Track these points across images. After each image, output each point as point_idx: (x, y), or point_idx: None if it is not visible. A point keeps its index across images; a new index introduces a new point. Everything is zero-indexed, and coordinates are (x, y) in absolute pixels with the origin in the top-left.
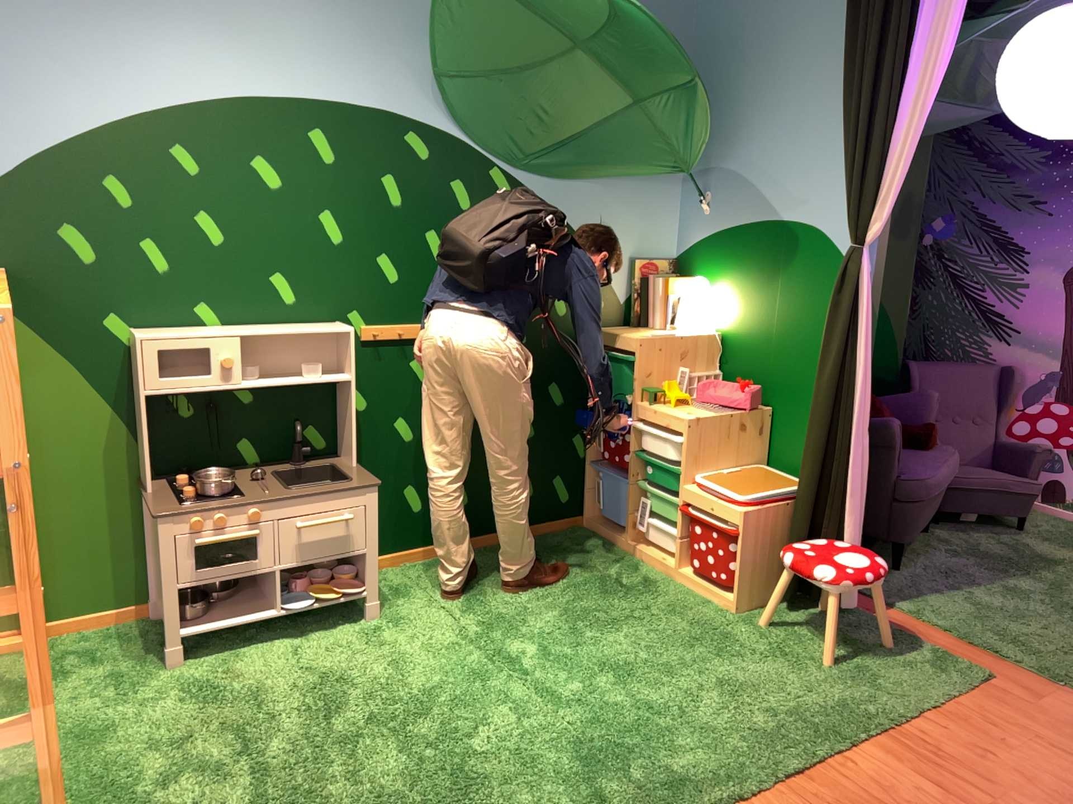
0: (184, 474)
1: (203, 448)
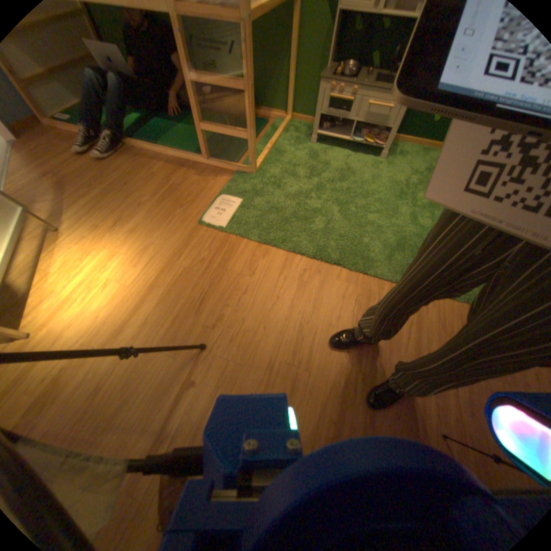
0: (342, 62)
1: (354, 51)
